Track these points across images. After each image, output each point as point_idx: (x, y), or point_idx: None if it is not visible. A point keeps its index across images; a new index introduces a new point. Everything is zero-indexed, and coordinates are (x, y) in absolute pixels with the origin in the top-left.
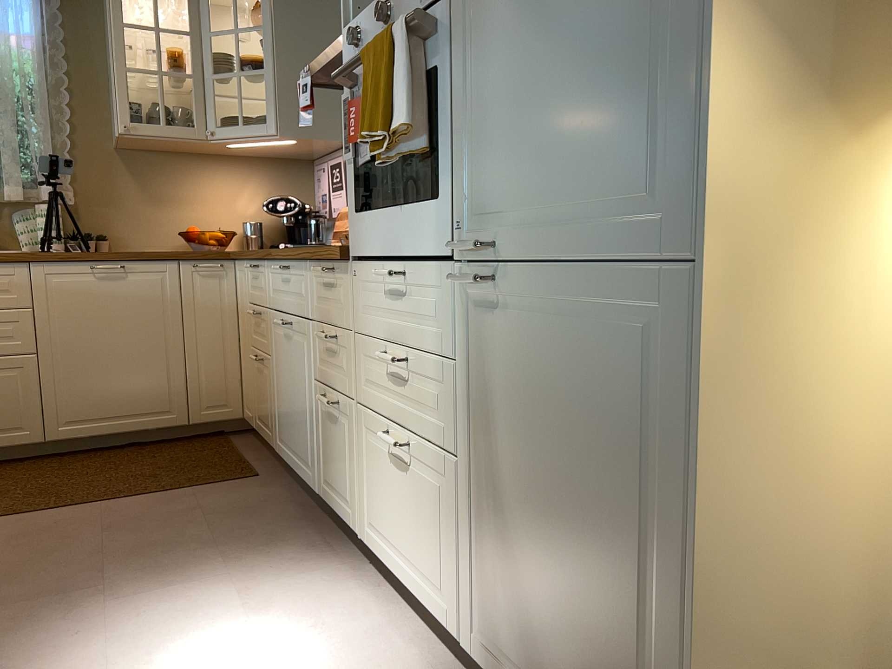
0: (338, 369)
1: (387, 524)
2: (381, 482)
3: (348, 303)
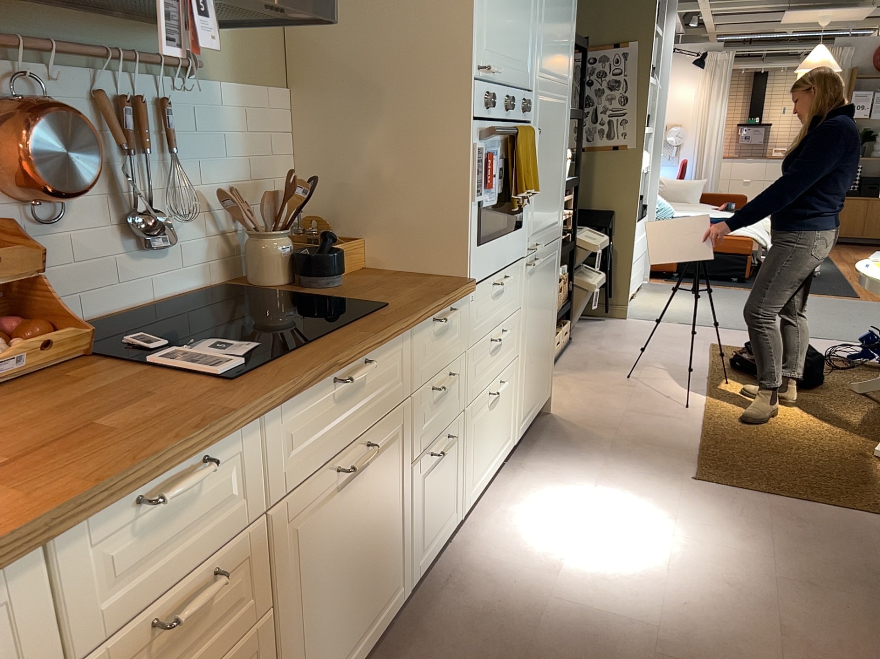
0: (447, 404)
1: (483, 459)
2: (480, 438)
3: (462, 331)
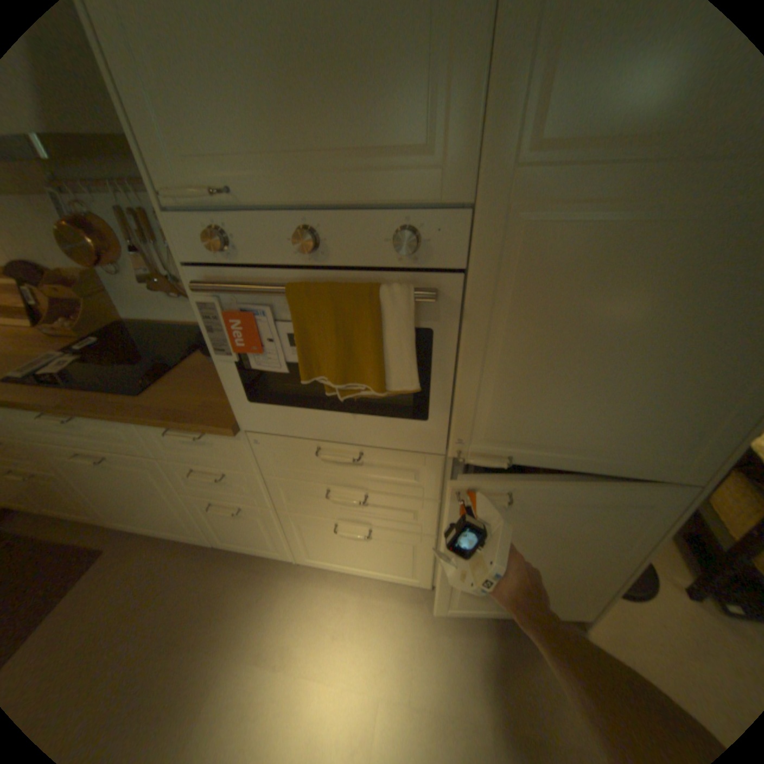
0: (230, 491)
1: (333, 557)
2: (320, 542)
3: (239, 457)
